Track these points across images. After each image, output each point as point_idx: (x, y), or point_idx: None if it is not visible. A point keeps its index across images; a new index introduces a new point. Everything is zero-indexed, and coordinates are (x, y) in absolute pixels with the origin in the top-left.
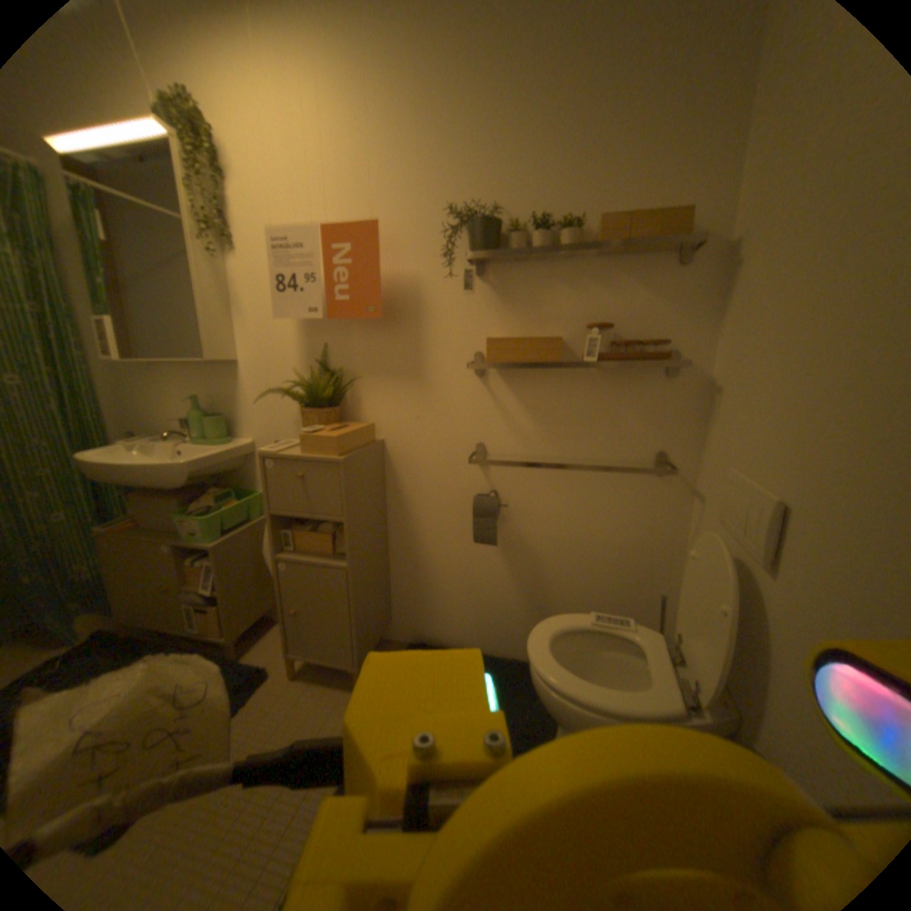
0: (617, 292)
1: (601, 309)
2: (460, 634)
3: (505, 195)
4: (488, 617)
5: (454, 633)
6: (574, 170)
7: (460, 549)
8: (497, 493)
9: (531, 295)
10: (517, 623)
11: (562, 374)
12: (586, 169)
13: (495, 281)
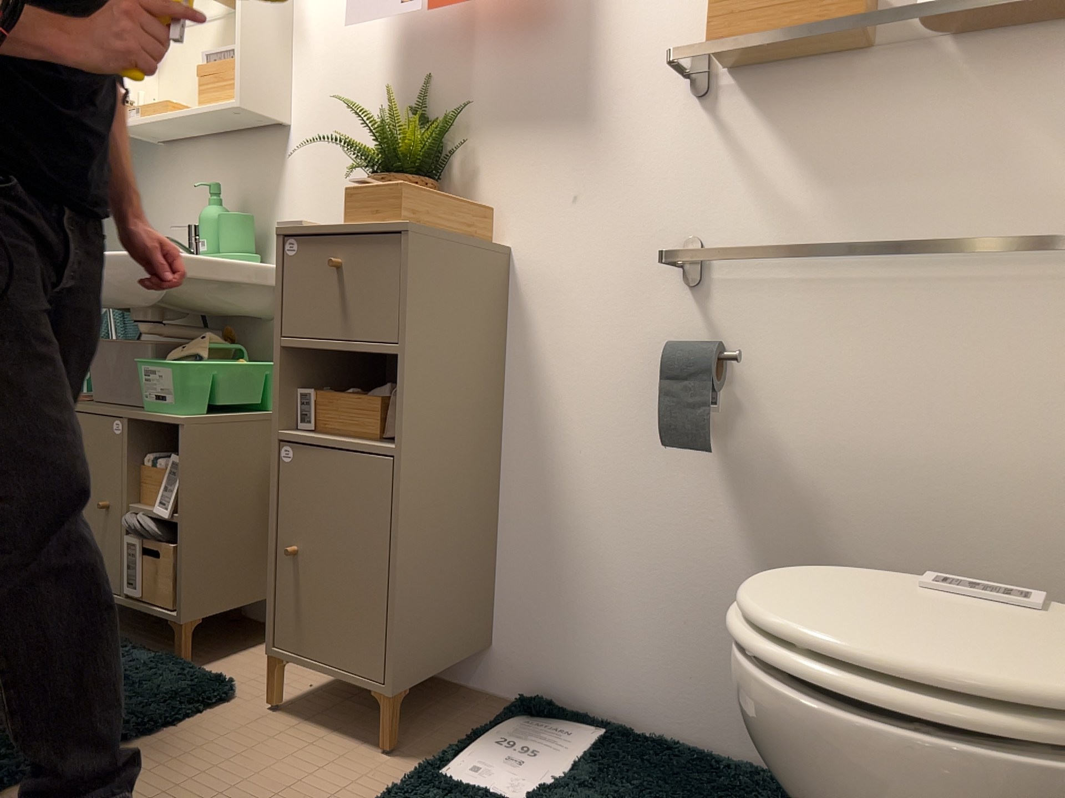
0: None
1: None
2: (627, 683)
3: None
4: (689, 643)
5: (614, 680)
6: None
7: (638, 478)
8: (720, 347)
9: None
10: None
11: (865, 77)
12: None
13: None
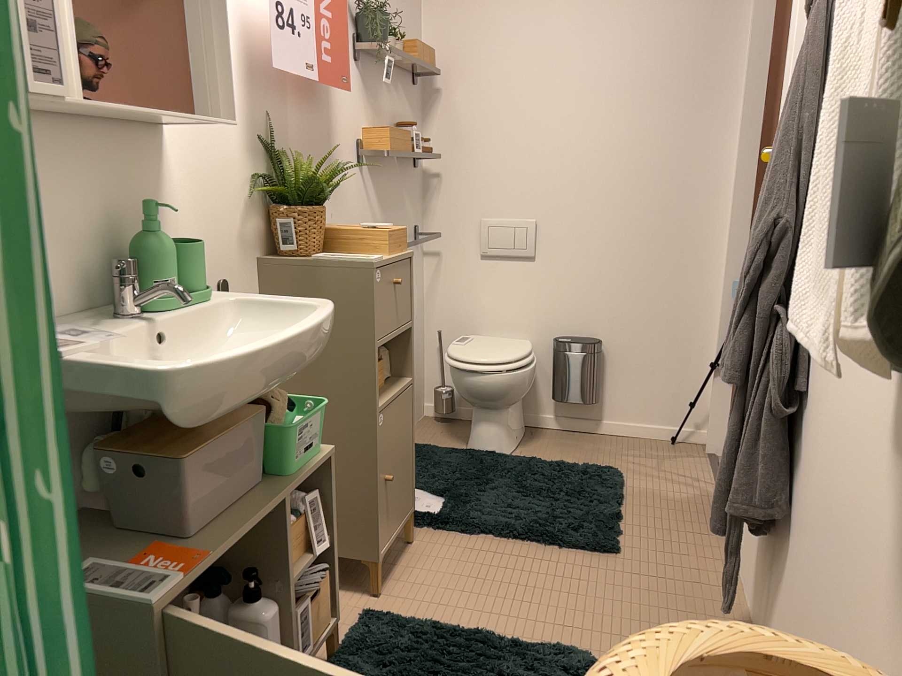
0: (399, 102)
1: (396, 114)
2: None
3: None
4: None
5: None
6: None
7: None
8: None
9: (375, 94)
10: None
11: (388, 167)
12: (387, 1)
13: (362, 75)
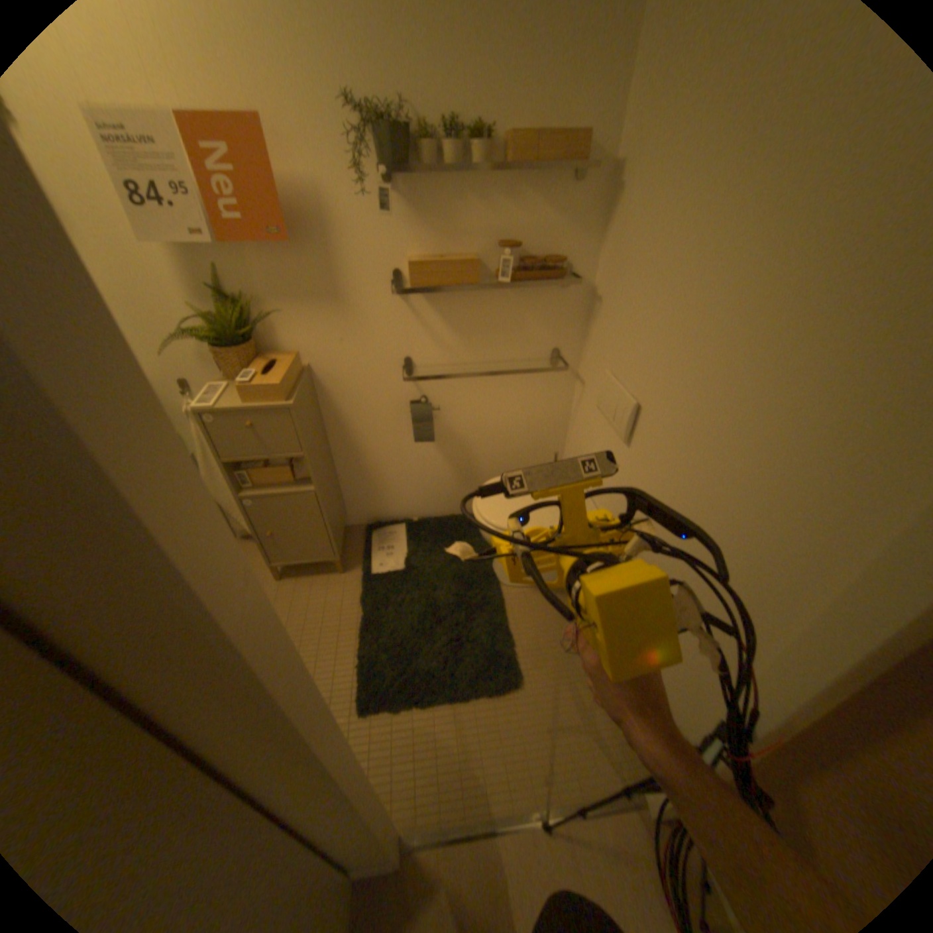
0: (521, 209)
1: (507, 227)
2: (406, 509)
3: (406, 87)
4: (427, 492)
5: (401, 509)
6: (478, 64)
7: (399, 448)
8: (426, 399)
9: (442, 211)
10: (450, 491)
11: (476, 290)
12: (490, 64)
13: (405, 193)
